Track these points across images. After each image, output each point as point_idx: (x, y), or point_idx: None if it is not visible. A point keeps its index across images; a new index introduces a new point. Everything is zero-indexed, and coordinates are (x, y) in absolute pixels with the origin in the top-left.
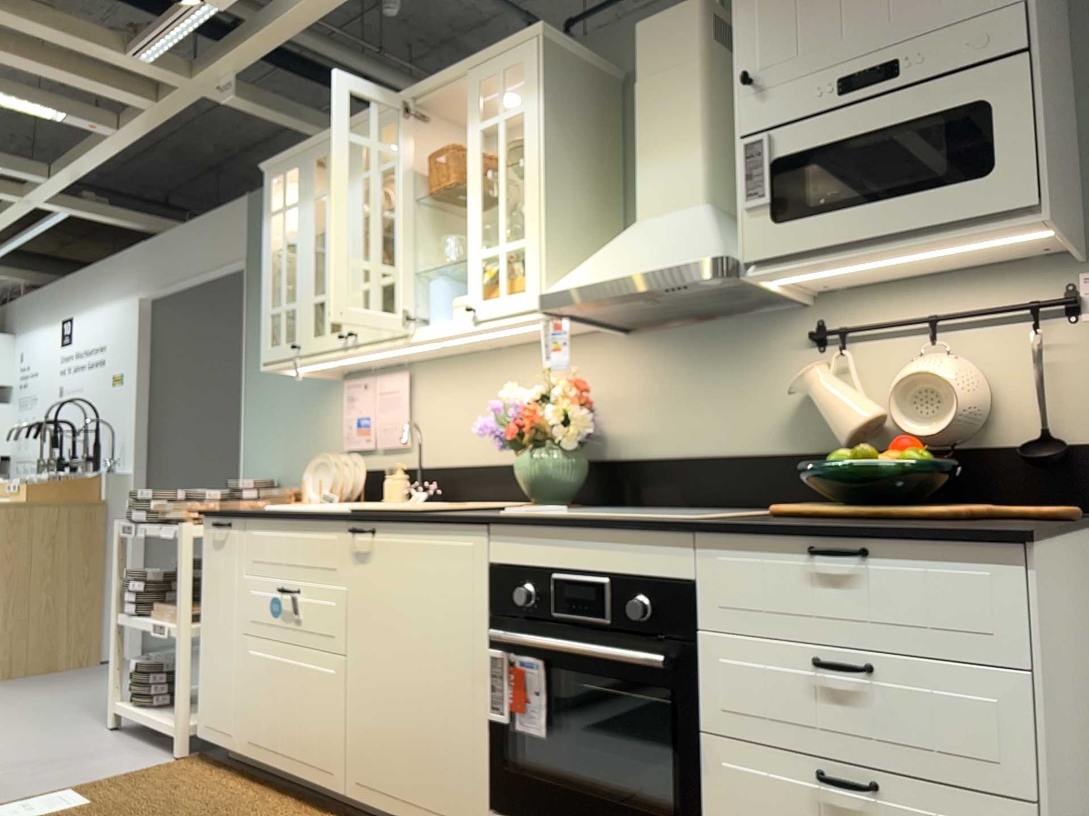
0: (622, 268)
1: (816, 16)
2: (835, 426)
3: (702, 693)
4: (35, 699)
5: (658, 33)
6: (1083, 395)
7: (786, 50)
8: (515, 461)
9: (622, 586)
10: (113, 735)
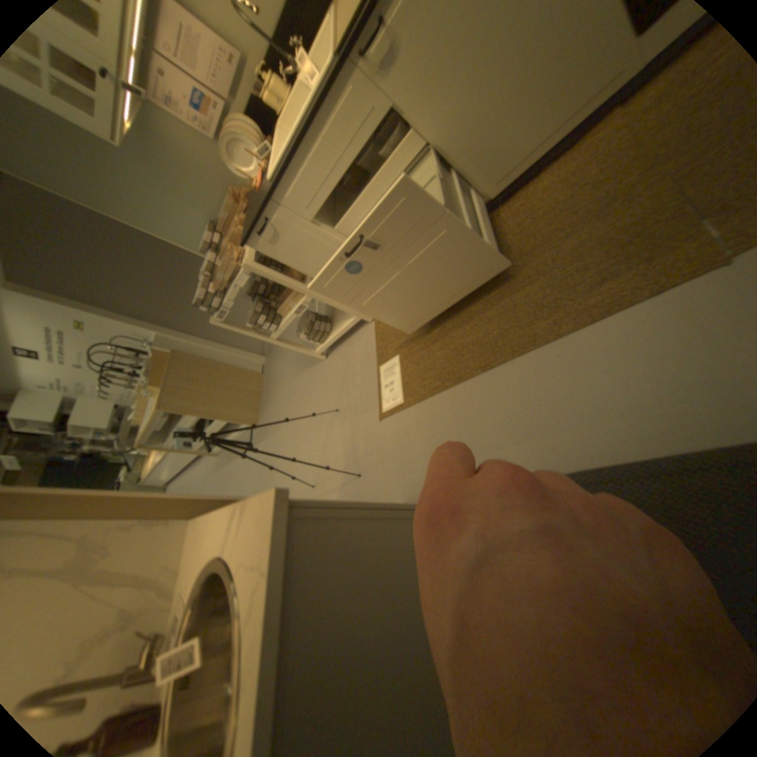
0: None
1: None
2: None
3: None
4: (281, 396)
5: None
6: None
7: None
8: None
9: None
10: (332, 355)
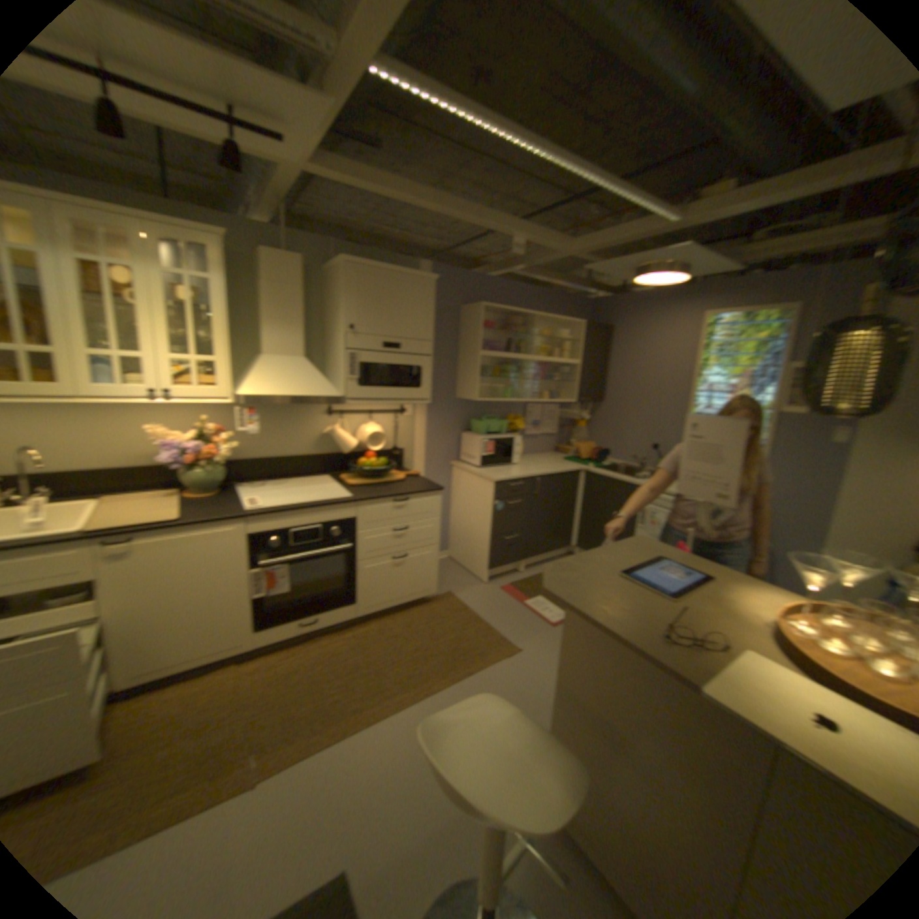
0: (293, 390)
1: (380, 315)
2: (344, 446)
3: (360, 549)
4: None
5: (282, 260)
6: (405, 436)
7: (369, 322)
8: (185, 472)
9: (324, 525)
10: None
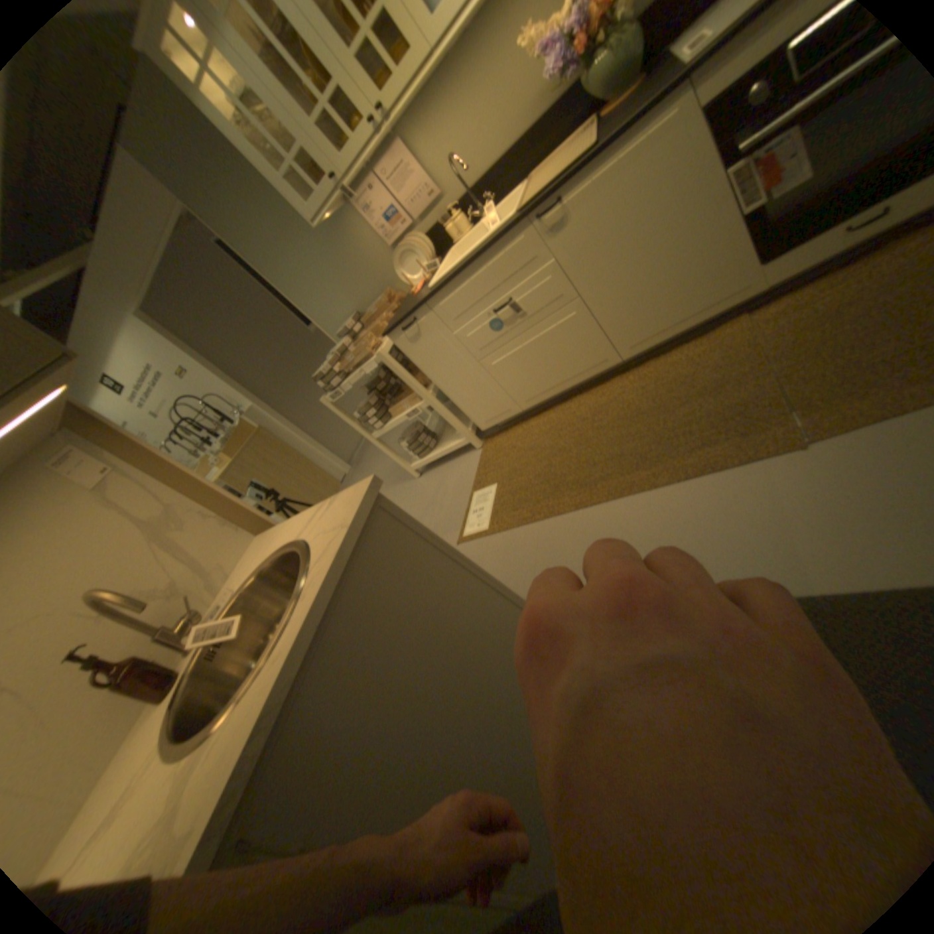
0: None
1: None
2: None
3: None
4: None
5: None
6: None
7: None
8: (583, 79)
9: None
10: (427, 475)
